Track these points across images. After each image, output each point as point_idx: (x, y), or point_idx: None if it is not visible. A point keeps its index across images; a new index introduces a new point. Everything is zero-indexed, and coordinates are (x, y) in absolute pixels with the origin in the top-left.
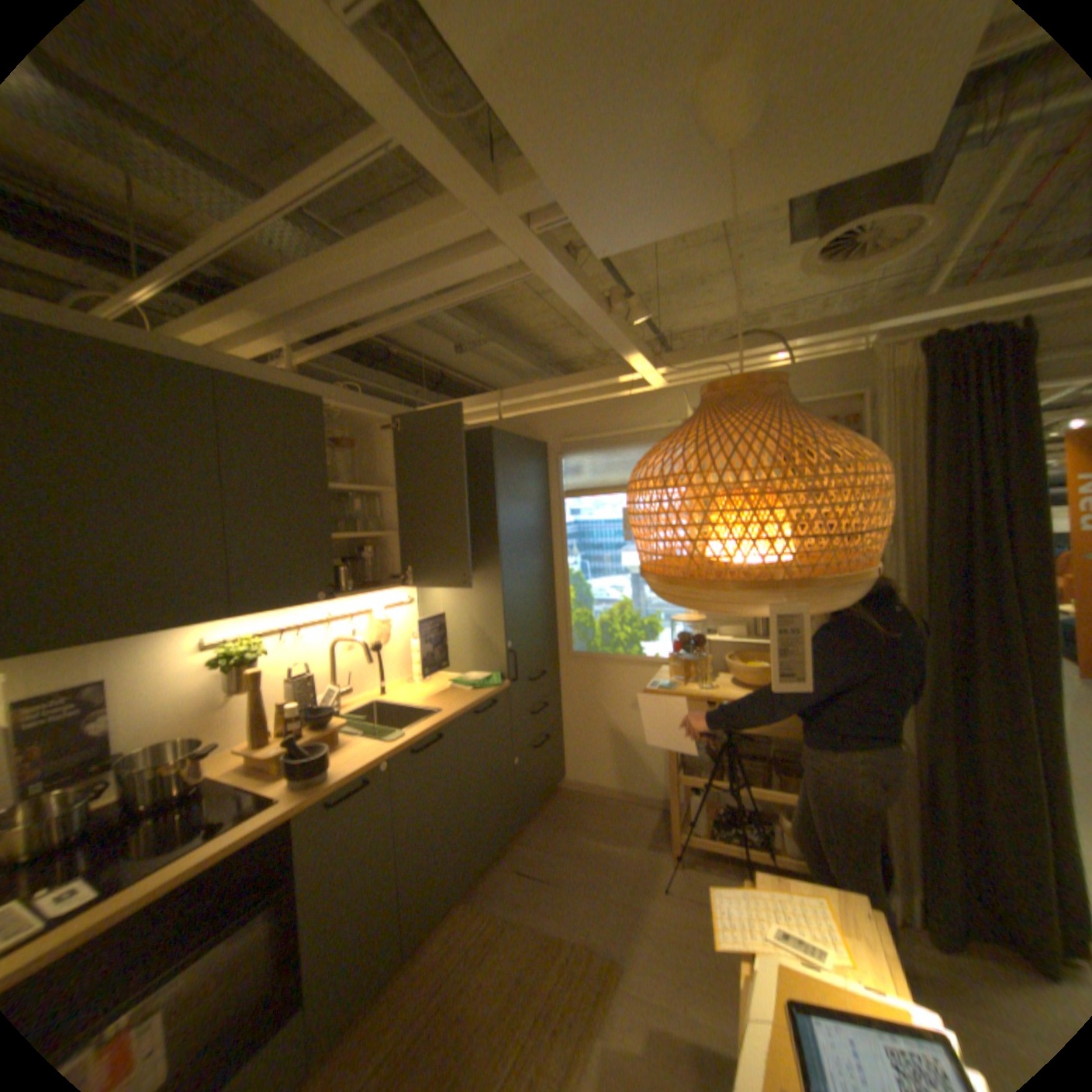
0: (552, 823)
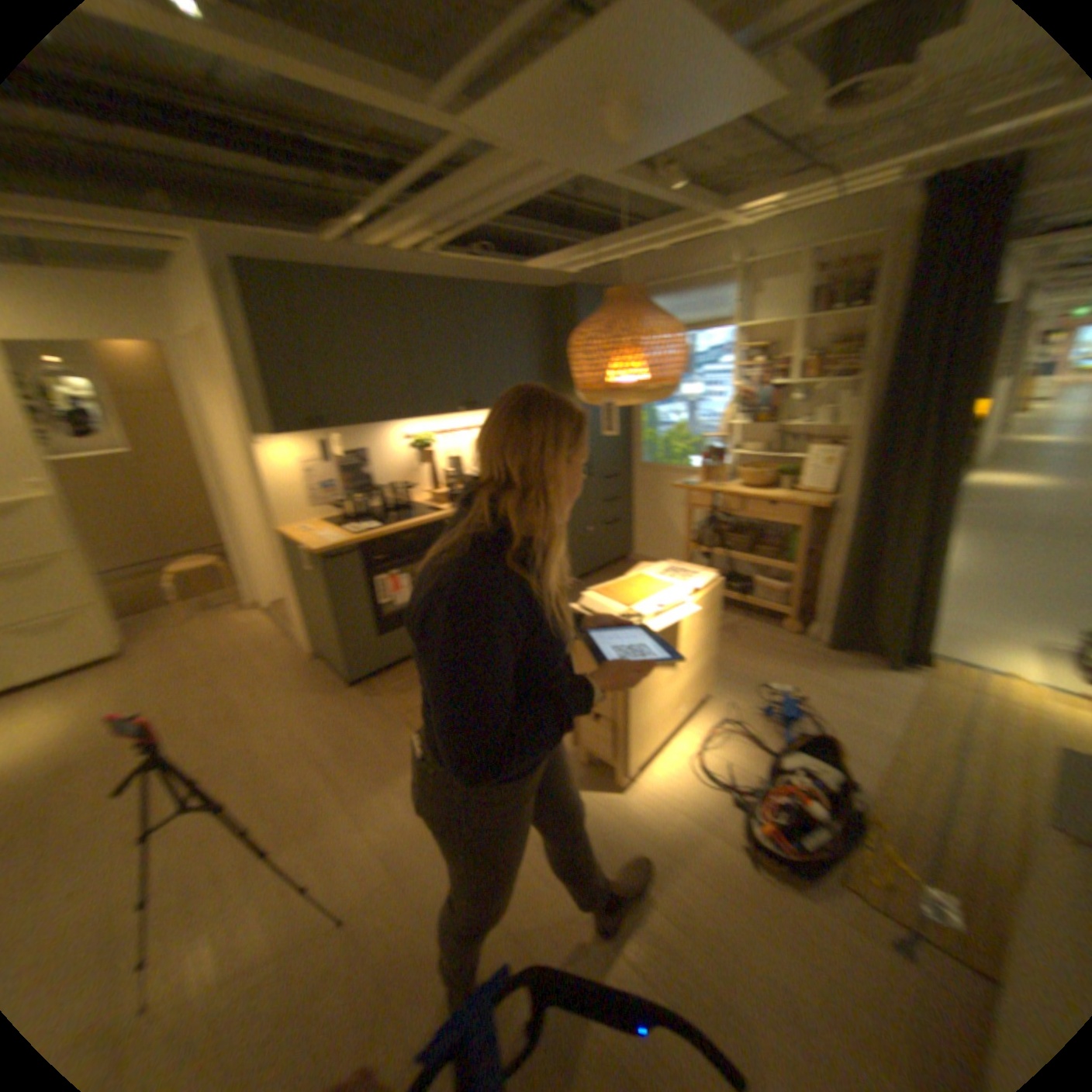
0: (616, 574)
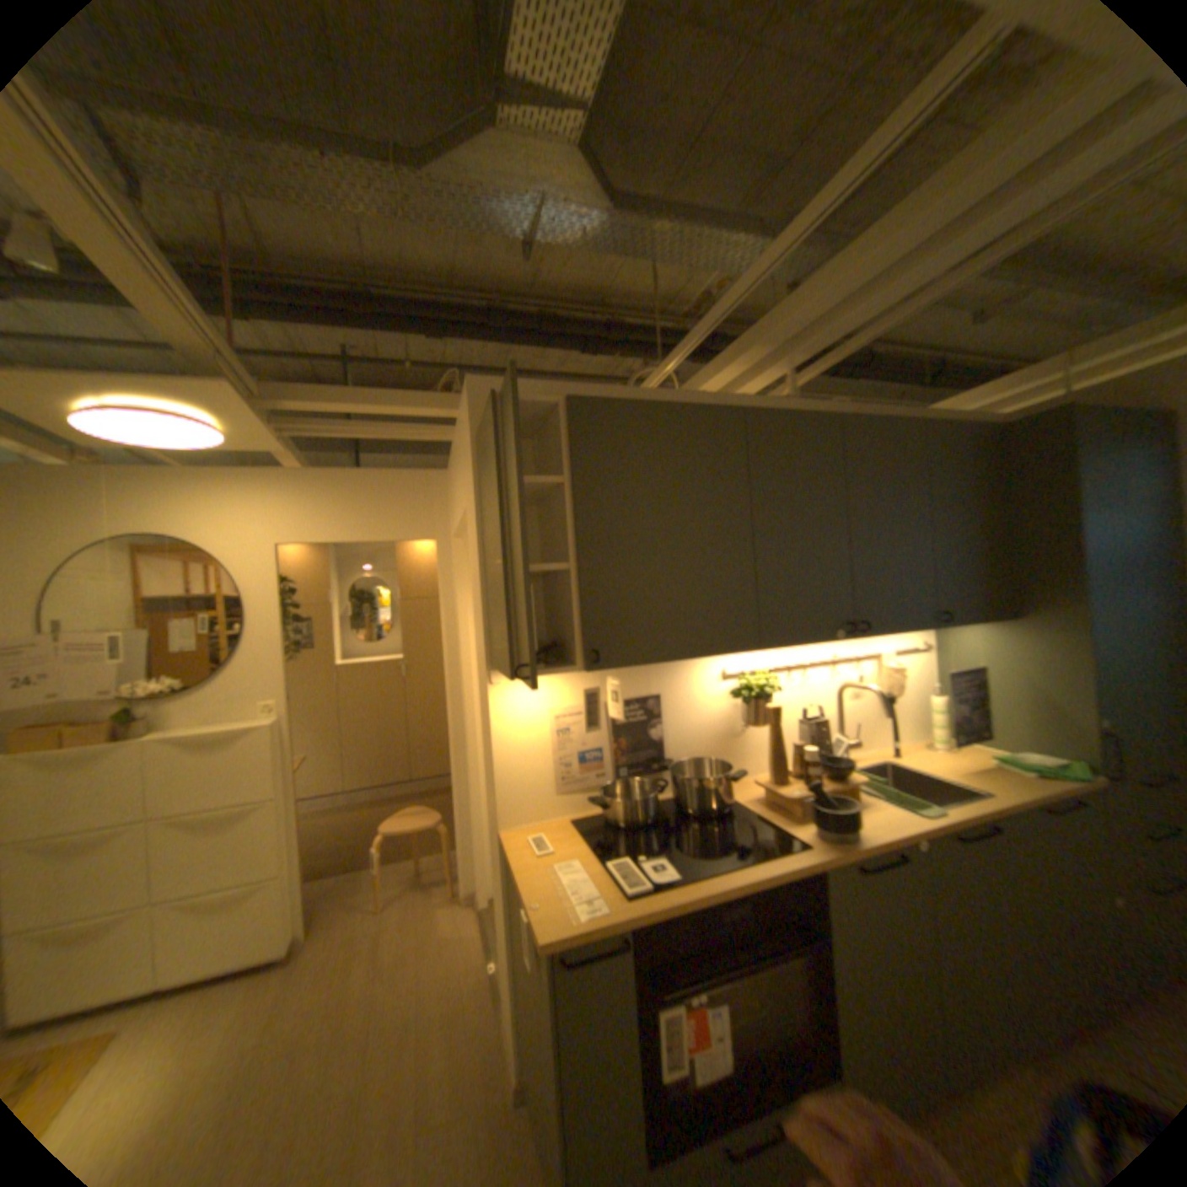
0: None
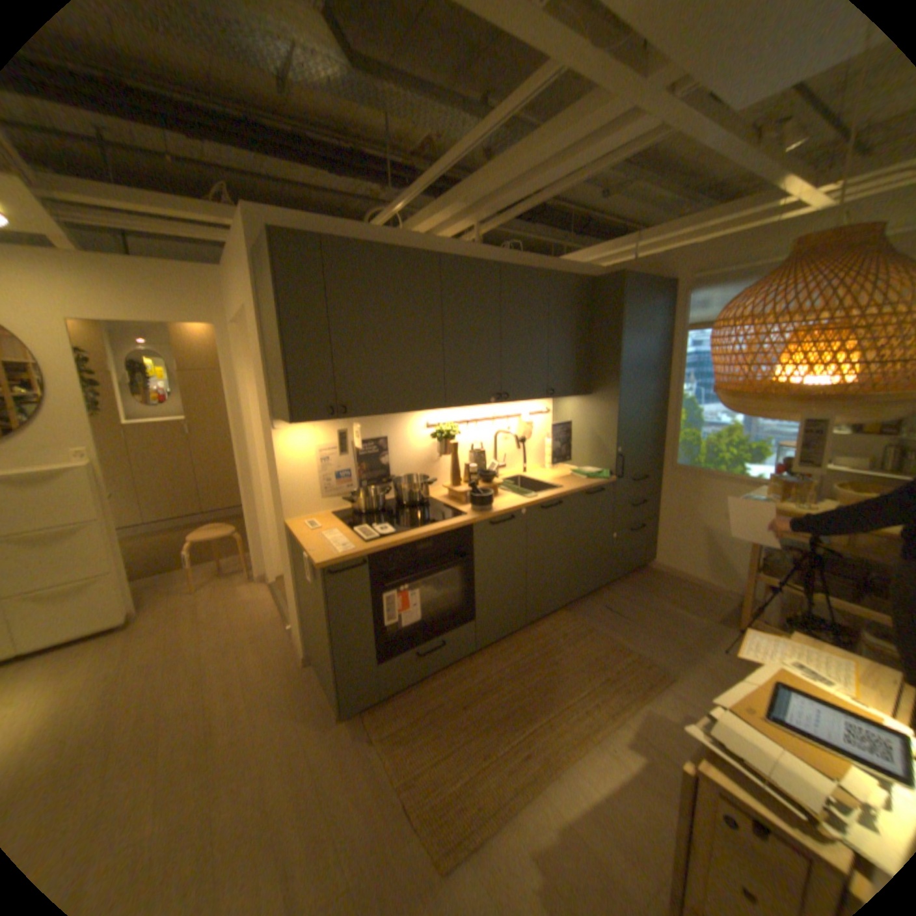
0: (639, 587)
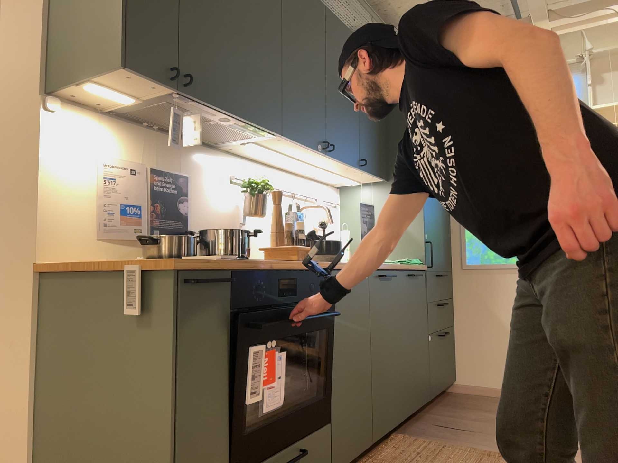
0: (456, 406)
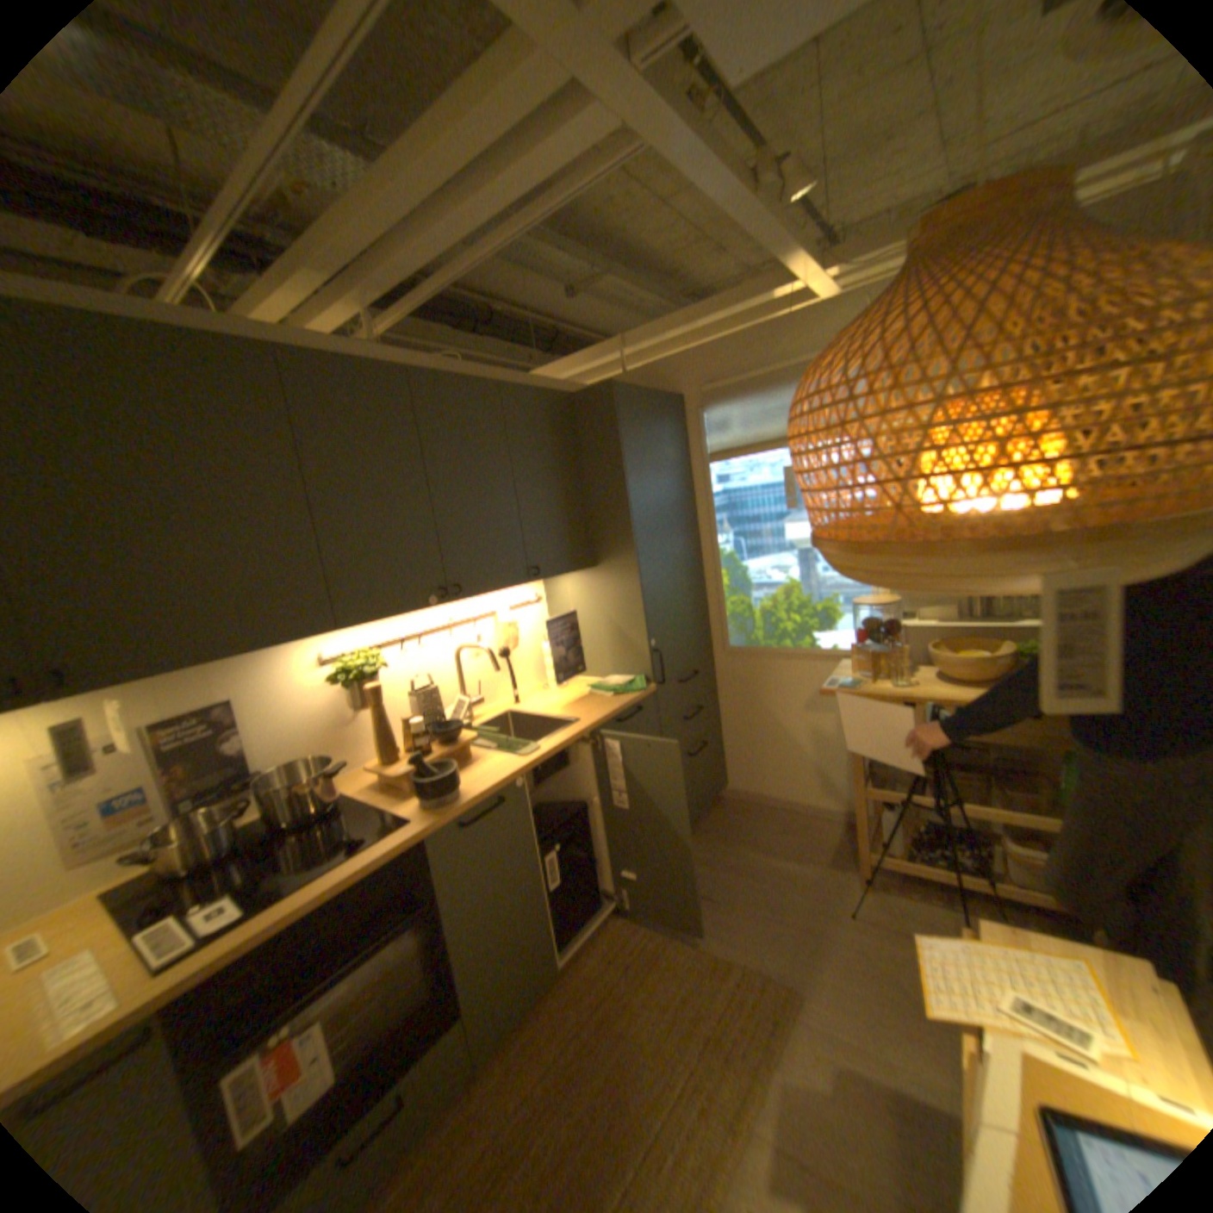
0: (715, 836)
